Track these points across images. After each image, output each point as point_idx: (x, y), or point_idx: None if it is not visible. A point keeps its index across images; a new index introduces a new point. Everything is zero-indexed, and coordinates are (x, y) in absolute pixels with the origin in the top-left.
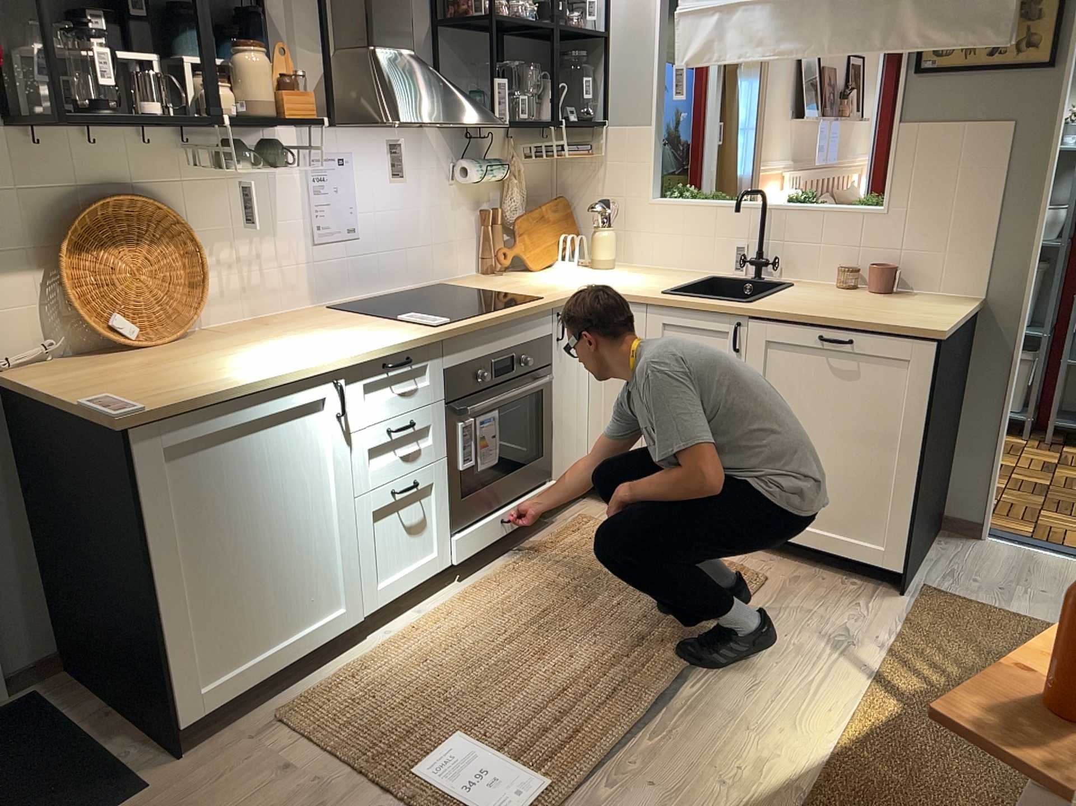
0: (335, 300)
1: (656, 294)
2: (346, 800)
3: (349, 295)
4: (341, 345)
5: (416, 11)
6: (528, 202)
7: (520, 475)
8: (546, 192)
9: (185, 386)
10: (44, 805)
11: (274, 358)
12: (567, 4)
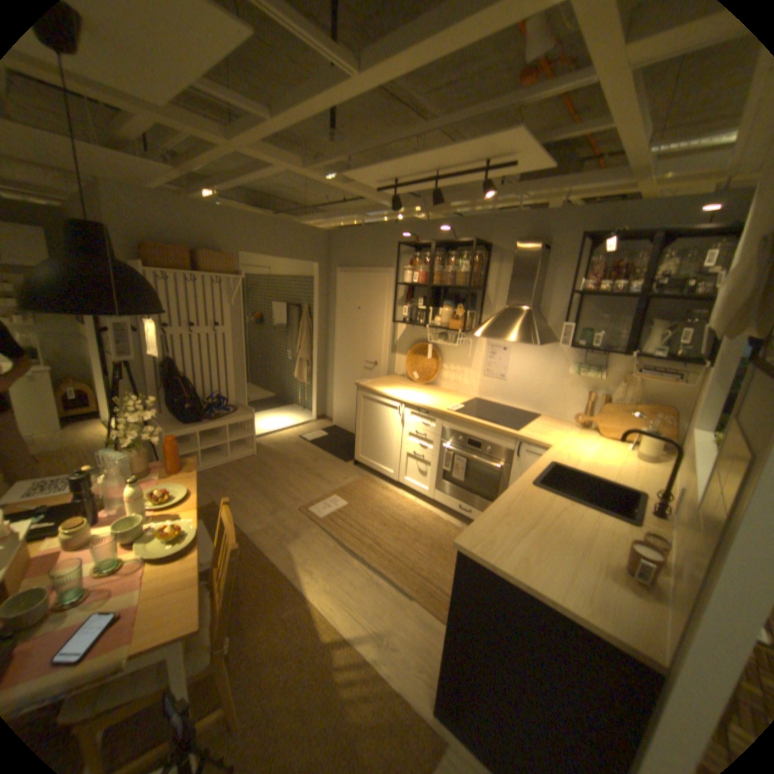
0: (487, 398)
1: (548, 460)
2: (331, 486)
3: (494, 399)
4: (420, 398)
5: (570, 287)
6: (651, 402)
7: (477, 499)
8: (680, 403)
9: (378, 386)
10: (345, 452)
11: (404, 392)
12: (686, 277)
